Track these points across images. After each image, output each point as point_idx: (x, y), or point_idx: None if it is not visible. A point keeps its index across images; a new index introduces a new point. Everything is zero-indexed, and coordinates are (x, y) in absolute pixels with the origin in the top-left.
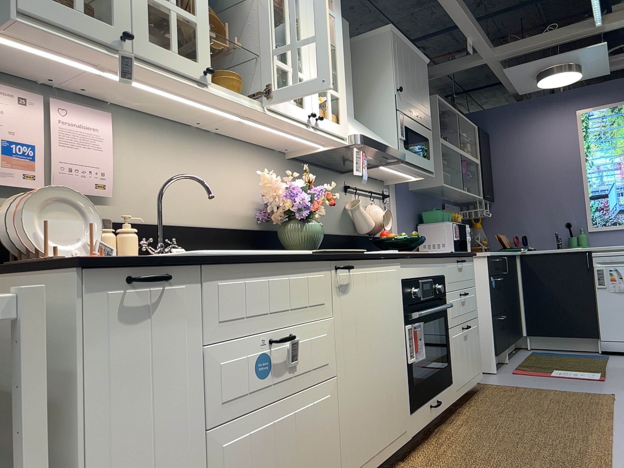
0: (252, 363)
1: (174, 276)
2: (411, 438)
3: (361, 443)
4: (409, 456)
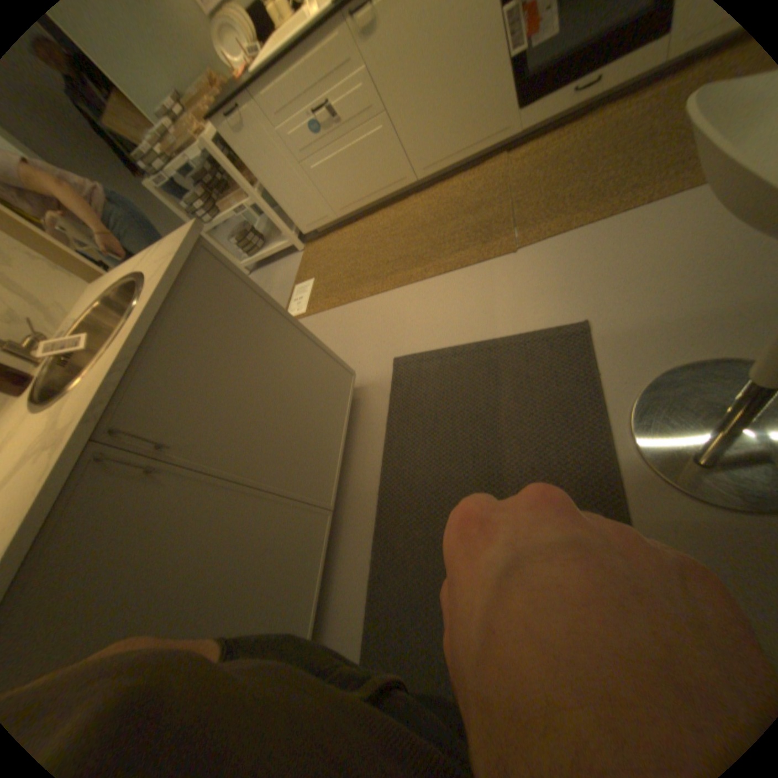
0: (307, 125)
1: (240, 100)
2: (523, 129)
3: (432, 148)
4: (526, 143)
